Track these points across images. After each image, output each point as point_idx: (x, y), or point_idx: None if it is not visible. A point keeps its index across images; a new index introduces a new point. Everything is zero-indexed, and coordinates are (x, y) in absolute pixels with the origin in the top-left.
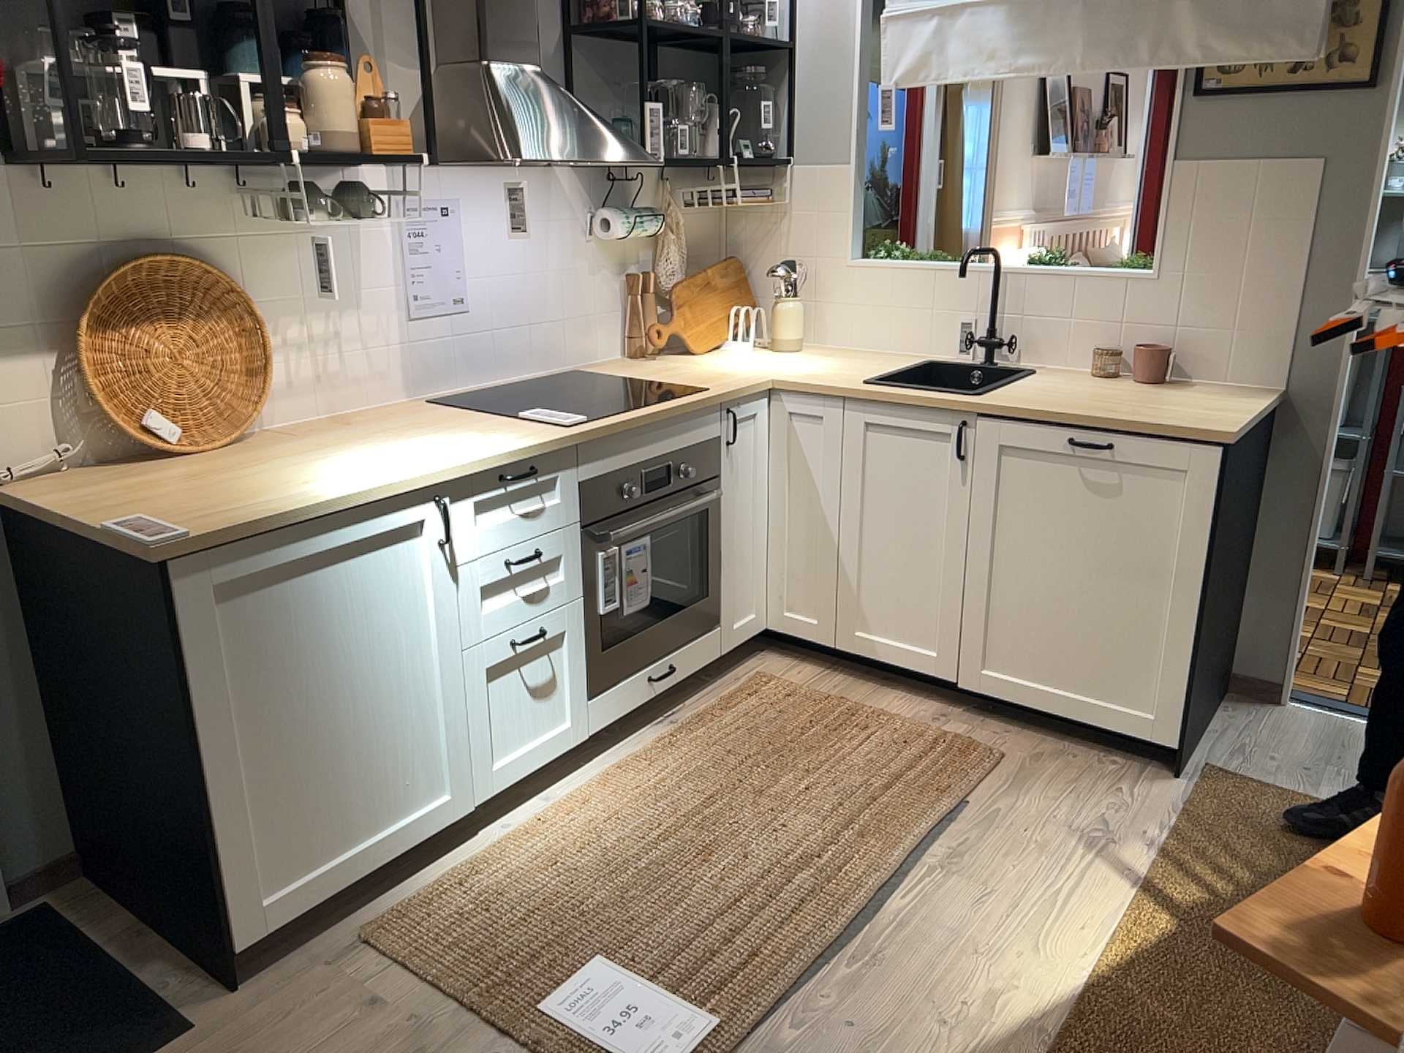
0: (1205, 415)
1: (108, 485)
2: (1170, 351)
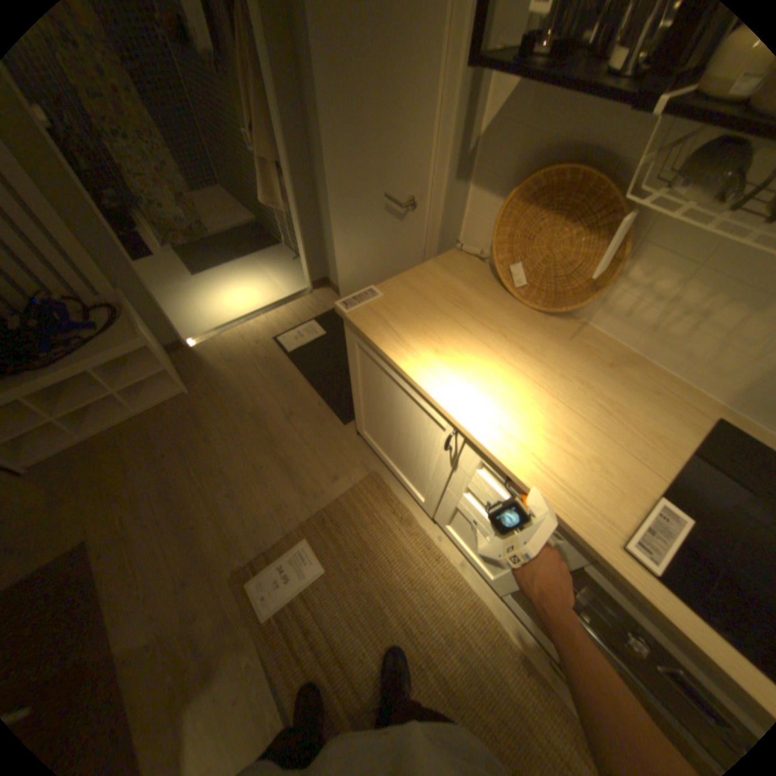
0: None
1: (458, 278)
2: None
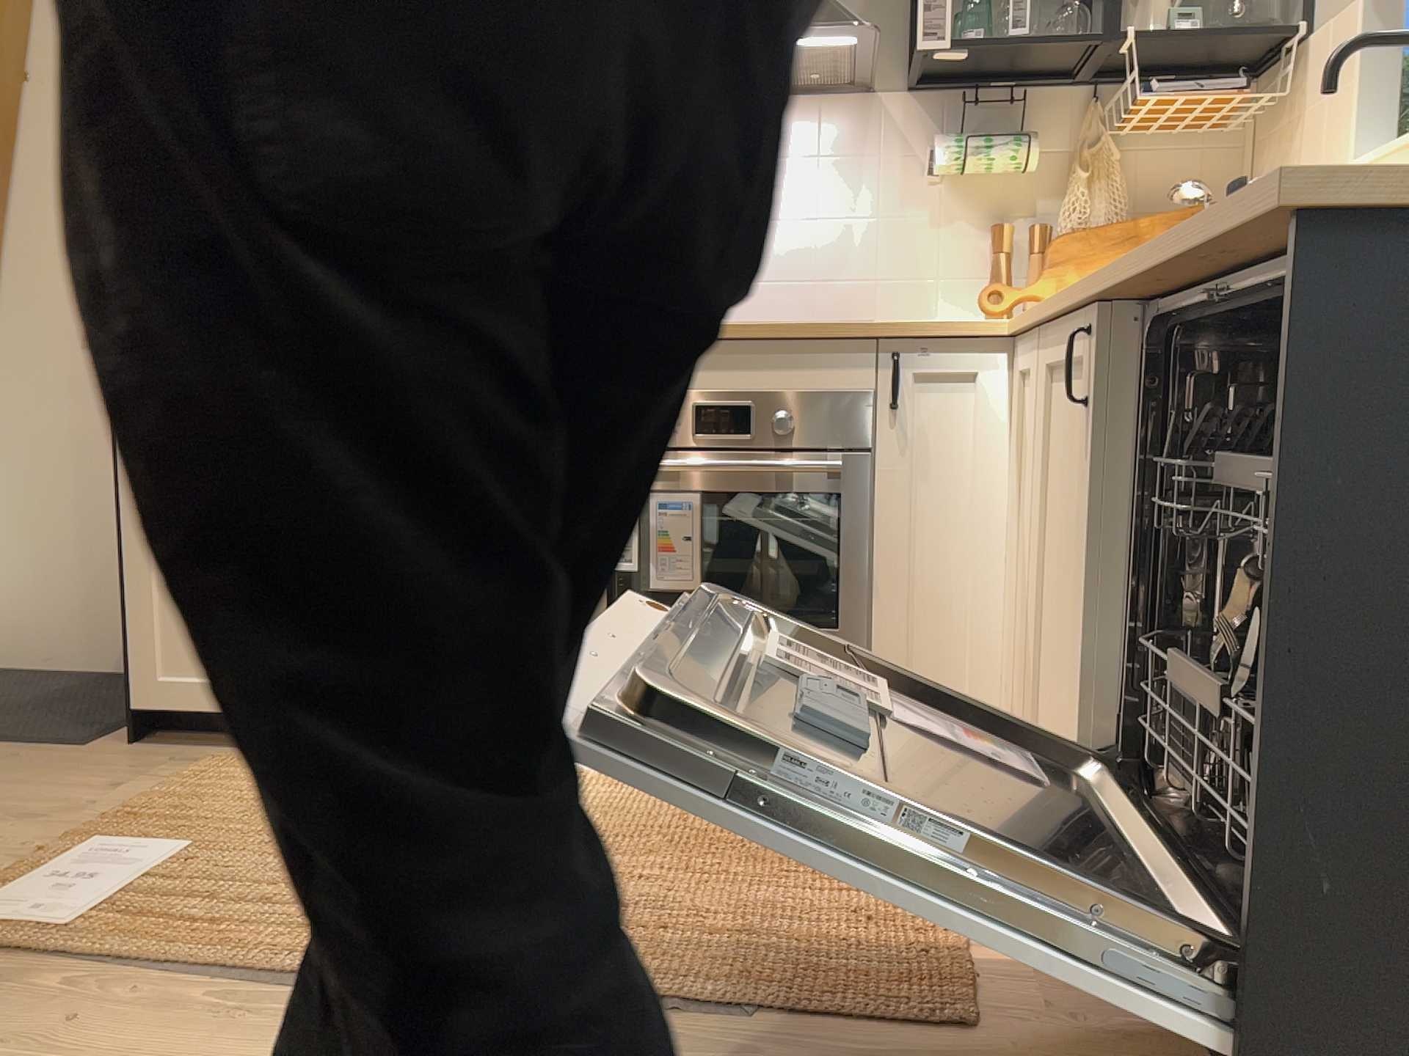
0: None
1: None
2: None
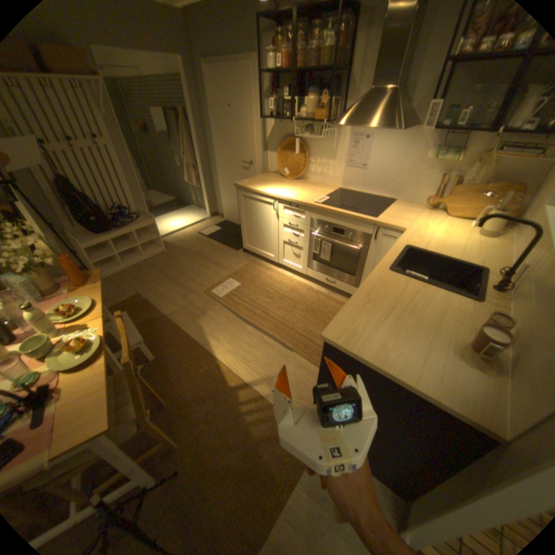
0: (367, 340)
1: (269, 177)
2: (493, 343)
